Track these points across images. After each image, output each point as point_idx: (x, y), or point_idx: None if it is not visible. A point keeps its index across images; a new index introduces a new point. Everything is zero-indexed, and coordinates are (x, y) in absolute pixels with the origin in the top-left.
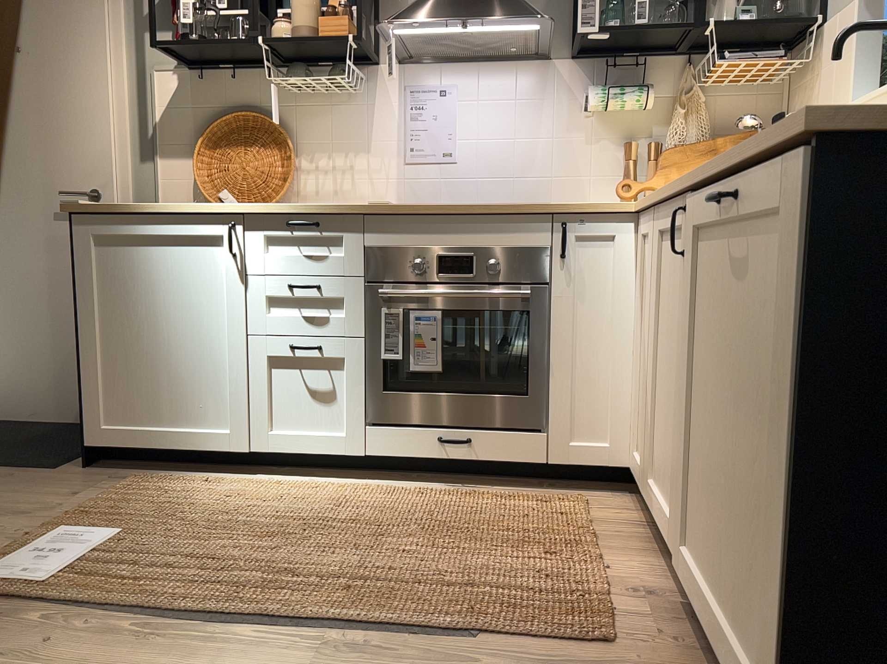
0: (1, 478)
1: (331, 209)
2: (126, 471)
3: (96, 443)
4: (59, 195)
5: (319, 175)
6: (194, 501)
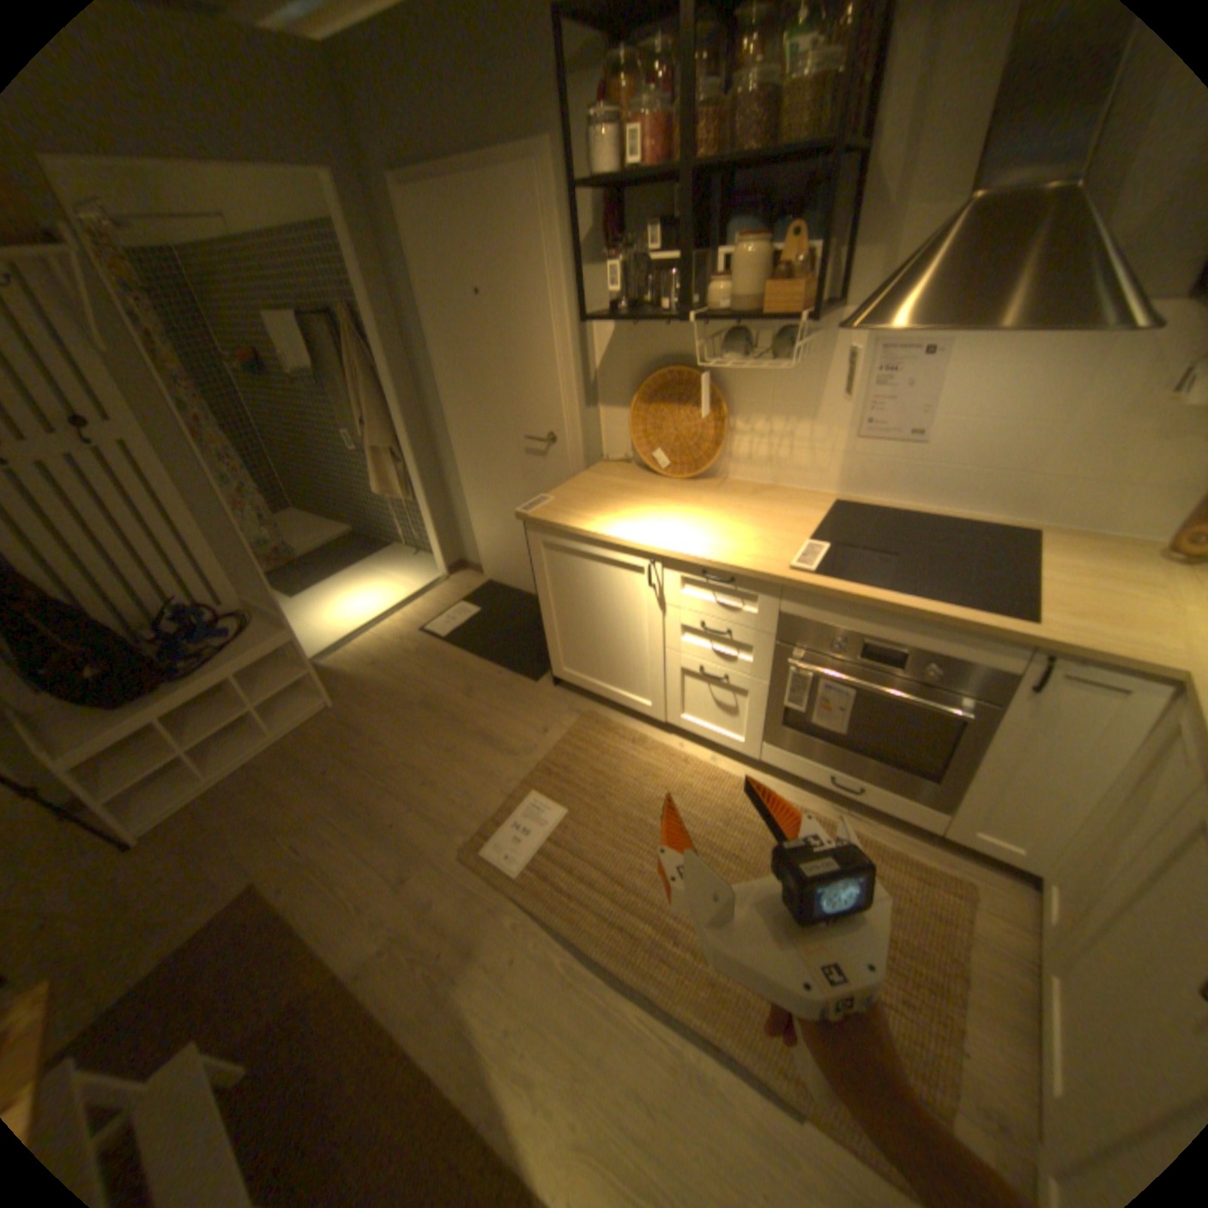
0: (504, 688)
1: (747, 574)
2: (580, 699)
3: (560, 676)
4: (524, 439)
5: (755, 439)
6: (619, 772)
